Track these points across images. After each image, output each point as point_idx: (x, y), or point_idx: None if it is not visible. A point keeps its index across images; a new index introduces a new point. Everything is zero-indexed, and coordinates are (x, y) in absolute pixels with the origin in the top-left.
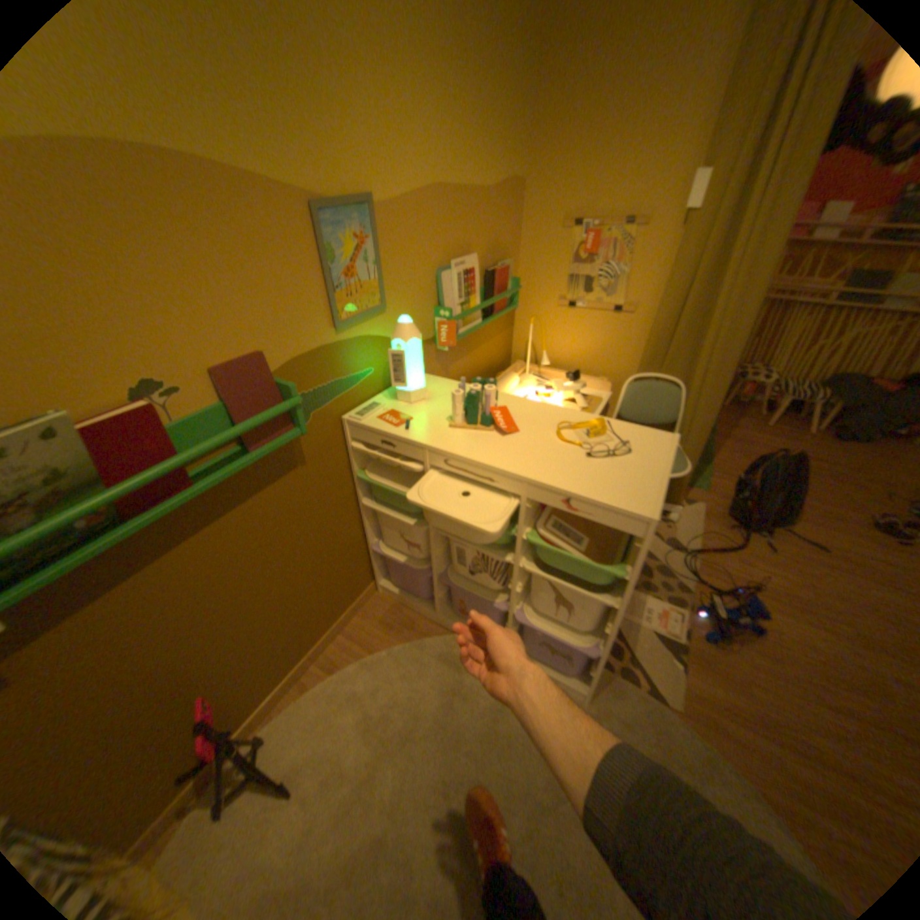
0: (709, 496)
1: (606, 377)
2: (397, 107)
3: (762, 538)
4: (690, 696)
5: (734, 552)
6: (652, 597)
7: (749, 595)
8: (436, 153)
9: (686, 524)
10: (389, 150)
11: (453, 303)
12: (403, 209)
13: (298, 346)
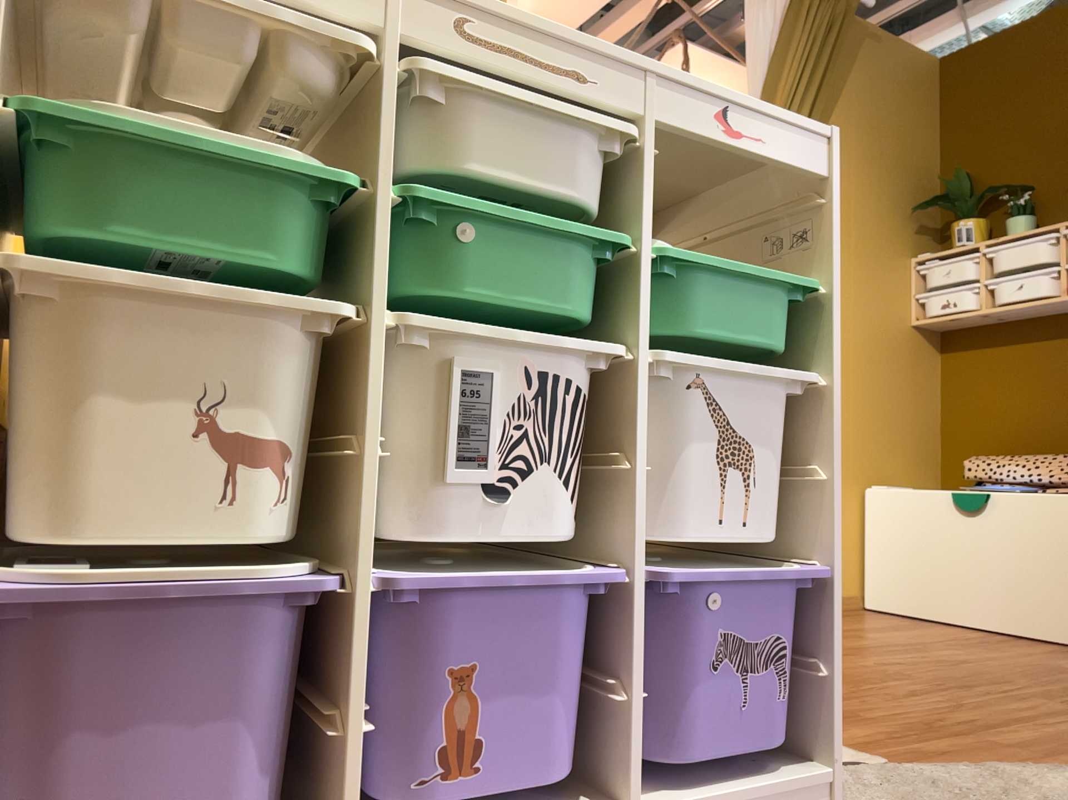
0: None
1: None
2: None
3: None
4: (845, 741)
5: None
6: None
7: None
8: None
9: None
10: None
11: None
12: None
13: None
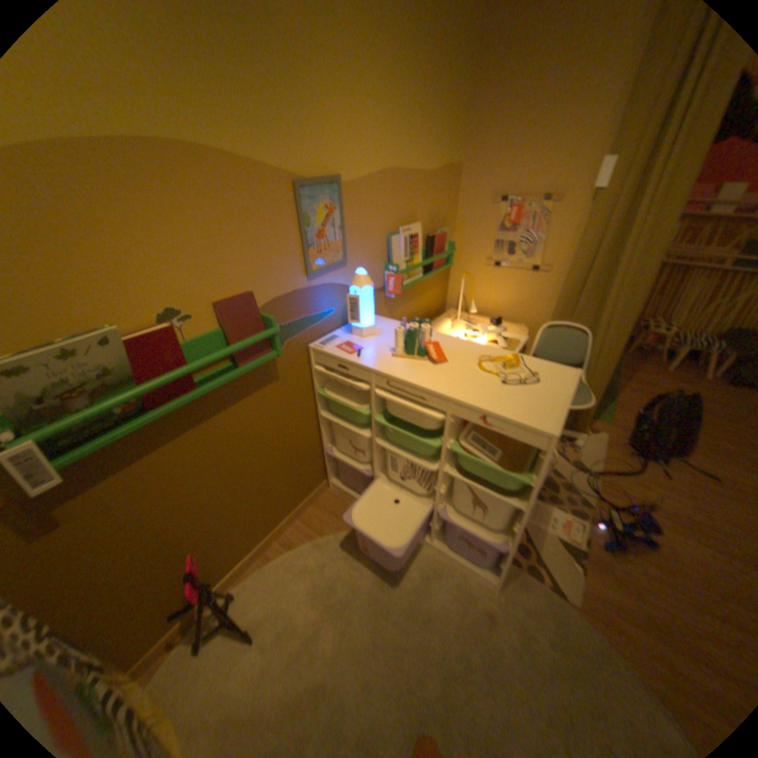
0: (613, 428)
1: (524, 324)
2: (363, 111)
3: (659, 466)
4: (589, 596)
5: (633, 476)
6: (558, 509)
7: (645, 513)
8: (392, 145)
9: (591, 451)
10: (356, 143)
11: (400, 261)
12: (365, 187)
13: (279, 290)
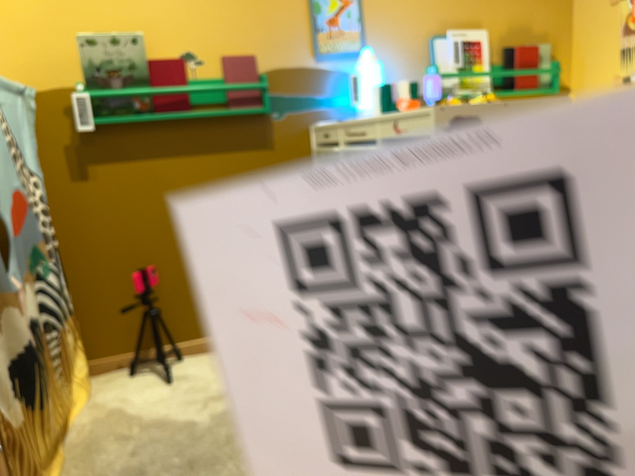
0: None
1: None
2: None
3: None
4: None
5: None
6: None
7: None
8: None
9: None
10: None
11: (448, 66)
12: None
13: (282, 61)
